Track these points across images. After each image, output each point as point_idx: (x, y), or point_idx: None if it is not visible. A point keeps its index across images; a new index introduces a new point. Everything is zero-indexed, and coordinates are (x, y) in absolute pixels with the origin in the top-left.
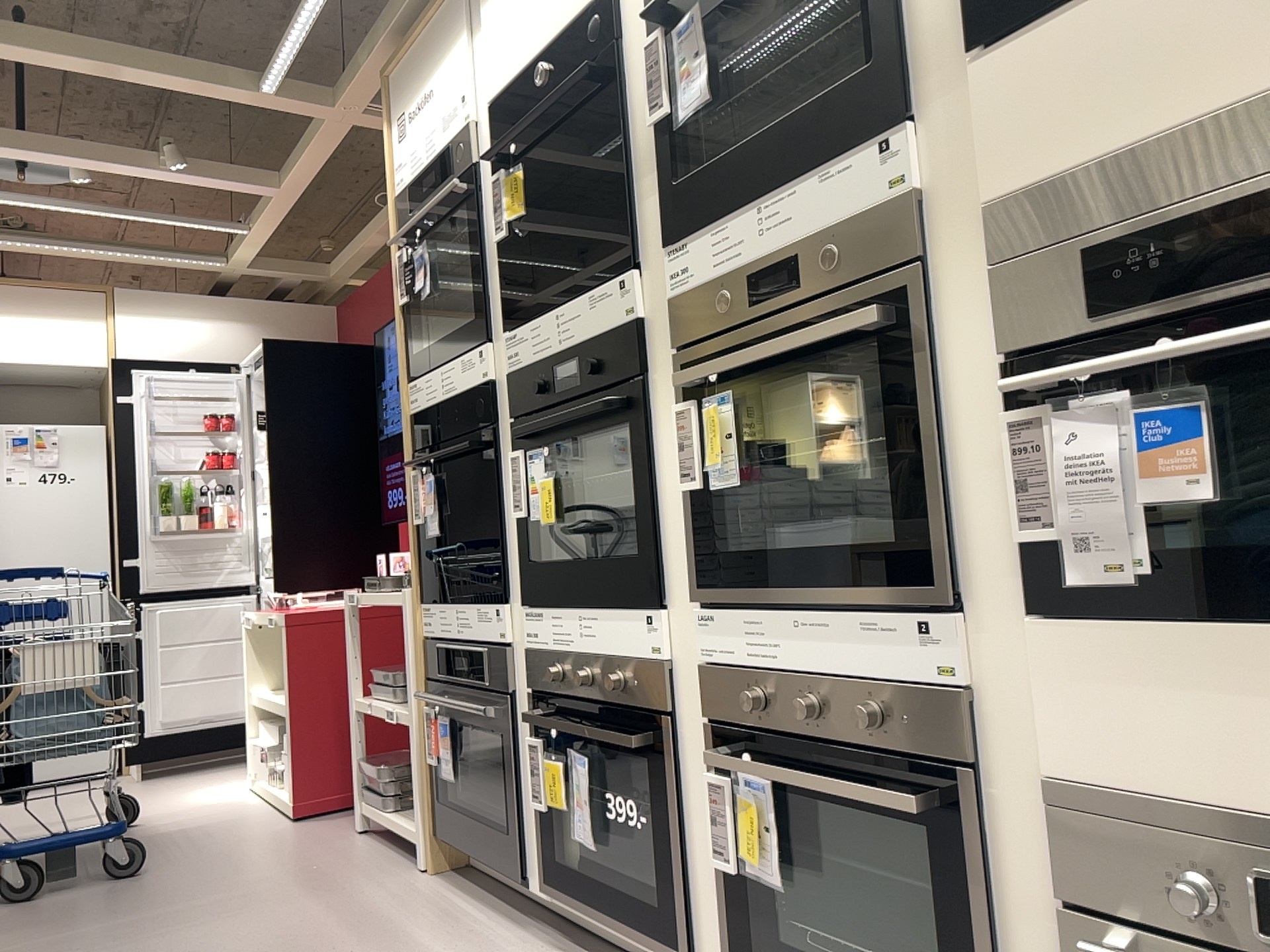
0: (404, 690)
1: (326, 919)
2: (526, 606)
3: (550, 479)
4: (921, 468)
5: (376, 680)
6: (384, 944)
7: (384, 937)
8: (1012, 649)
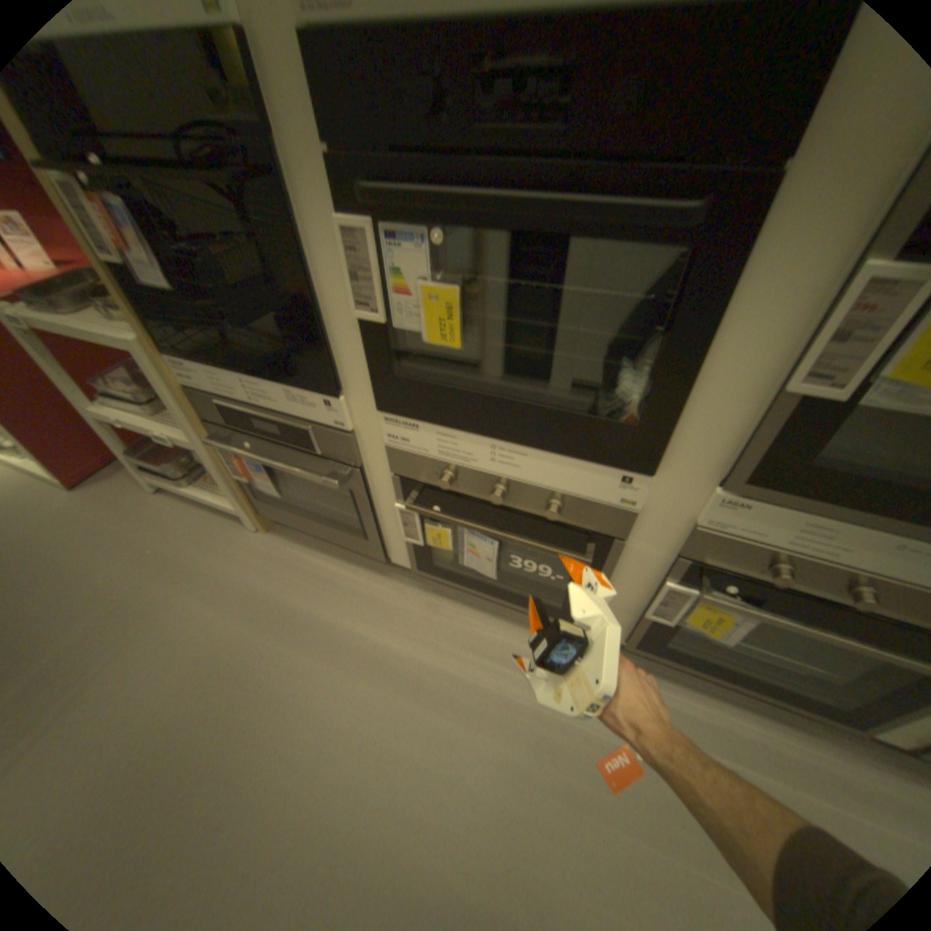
0: (153, 405)
1: (223, 620)
2: (387, 409)
3: (457, 287)
4: None
5: (101, 388)
6: (300, 633)
7: (292, 624)
8: None
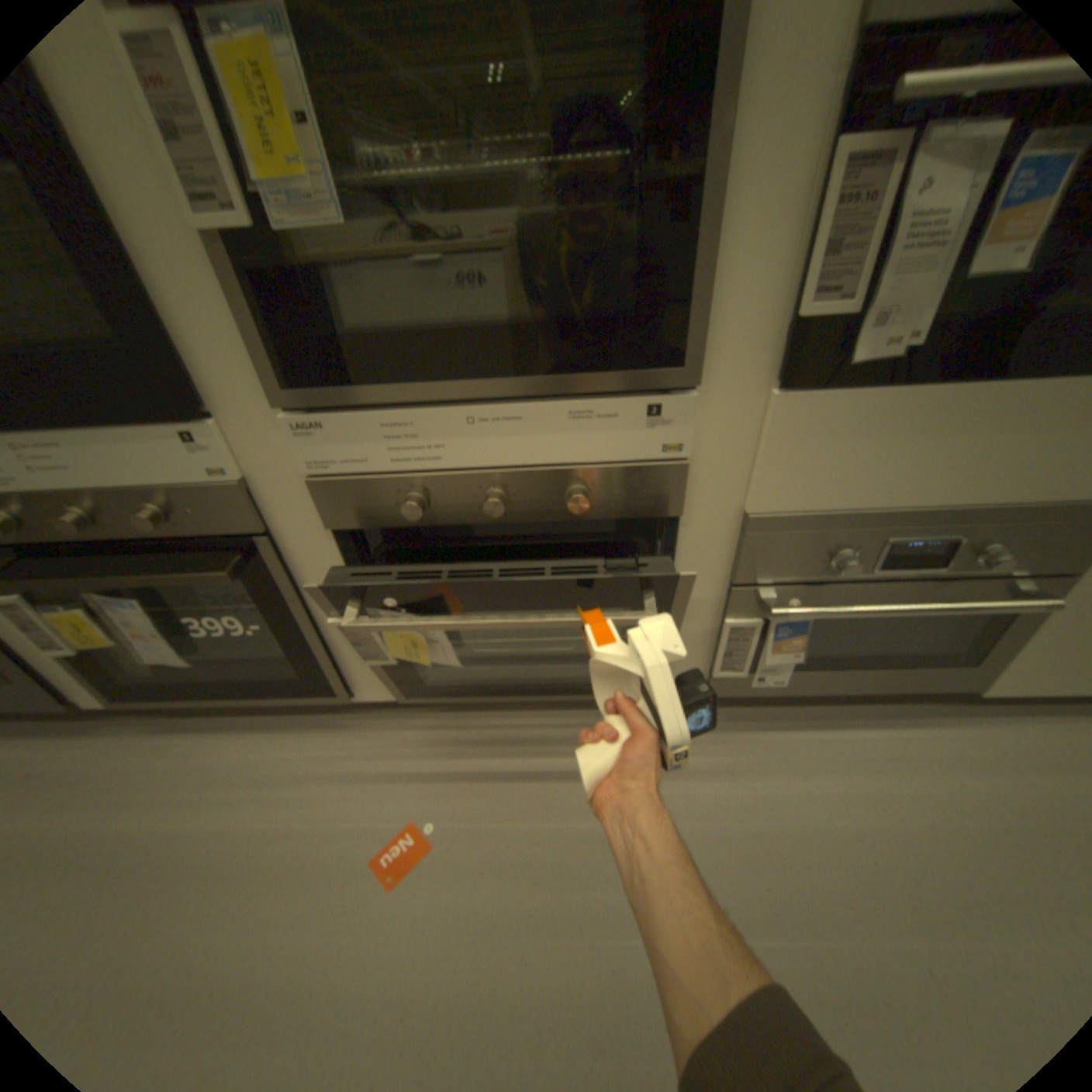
0: None
1: None
2: None
3: None
4: (690, 210)
5: None
6: None
7: None
8: (734, 415)
